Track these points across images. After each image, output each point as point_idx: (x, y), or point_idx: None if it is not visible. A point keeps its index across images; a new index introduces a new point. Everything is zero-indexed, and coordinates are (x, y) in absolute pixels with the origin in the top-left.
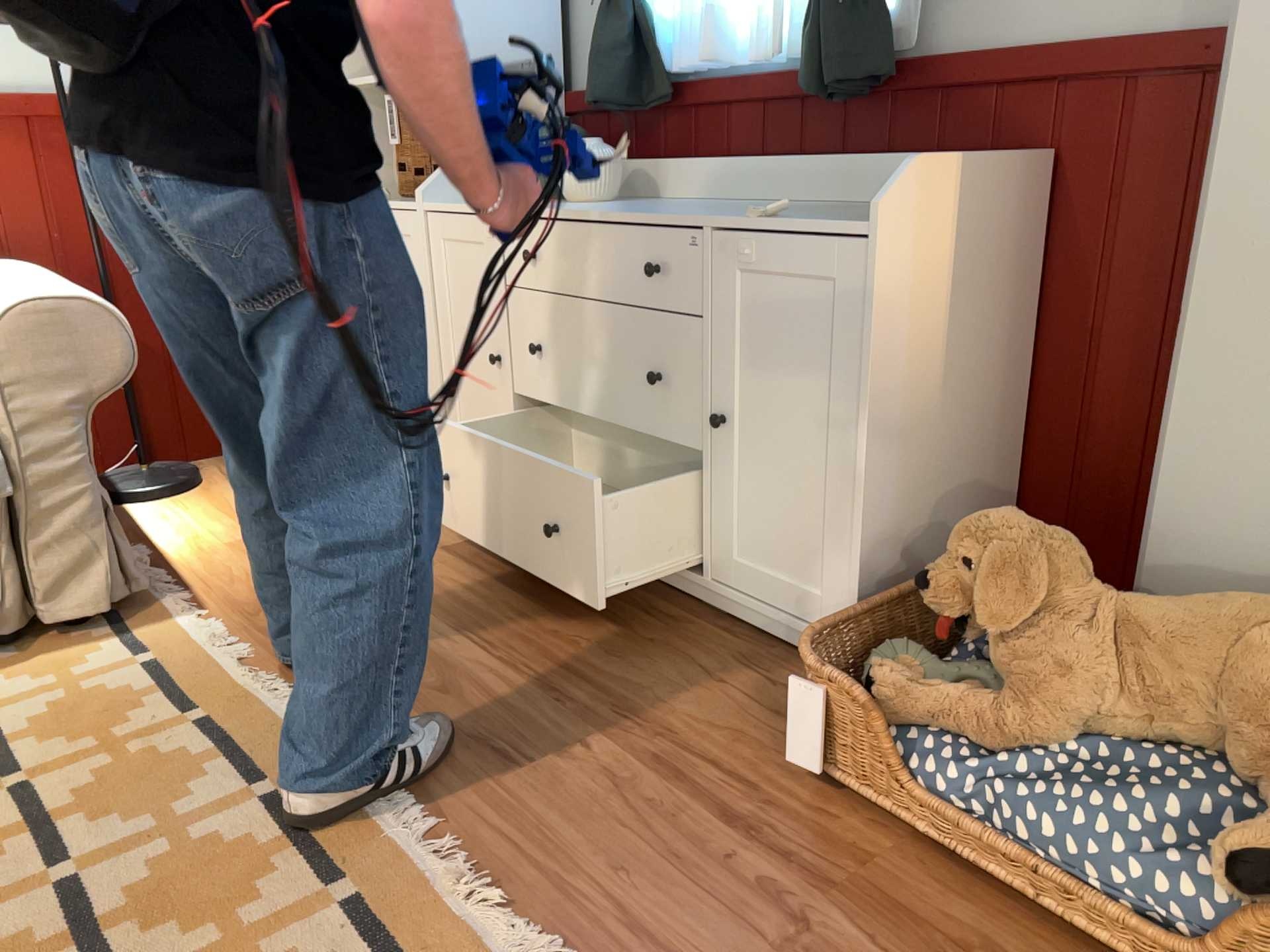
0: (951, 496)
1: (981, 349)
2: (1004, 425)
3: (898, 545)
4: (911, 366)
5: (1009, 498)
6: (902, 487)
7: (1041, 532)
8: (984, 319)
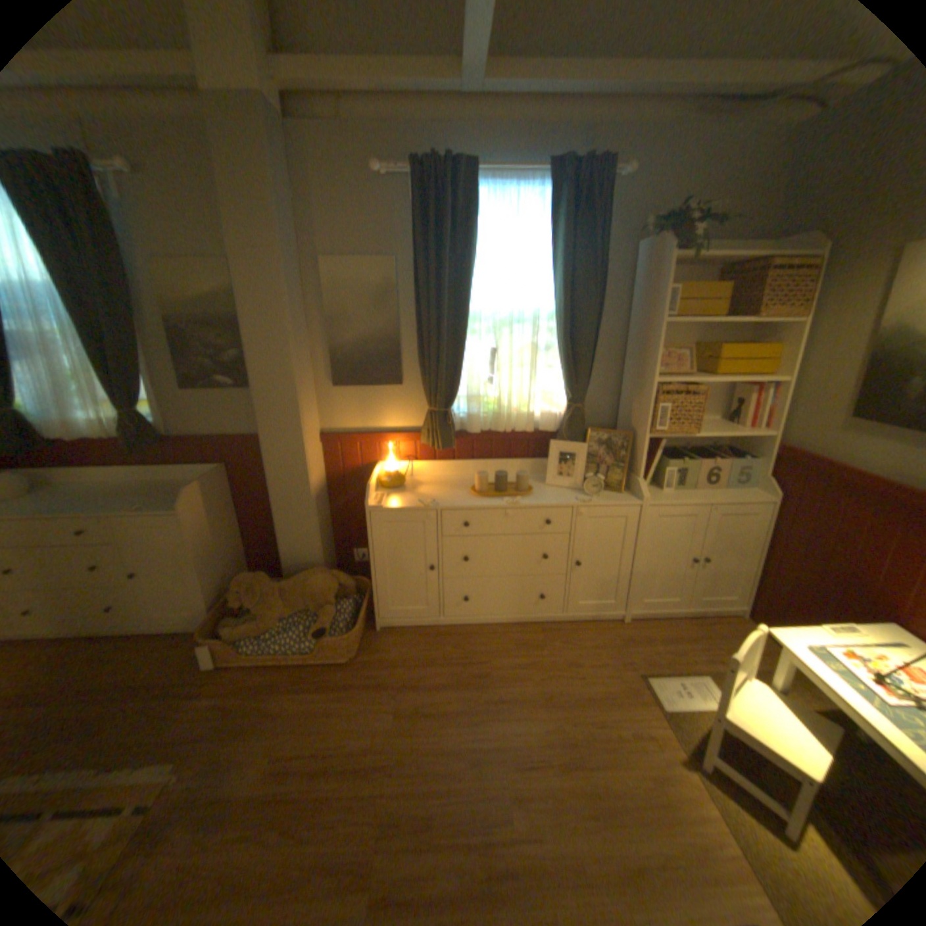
0: (225, 567)
1: (221, 524)
2: (235, 539)
3: (214, 590)
4: (201, 542)
5: (243, 556)
6: (210, 574)
7: (254, 577)
8: (219, 516)
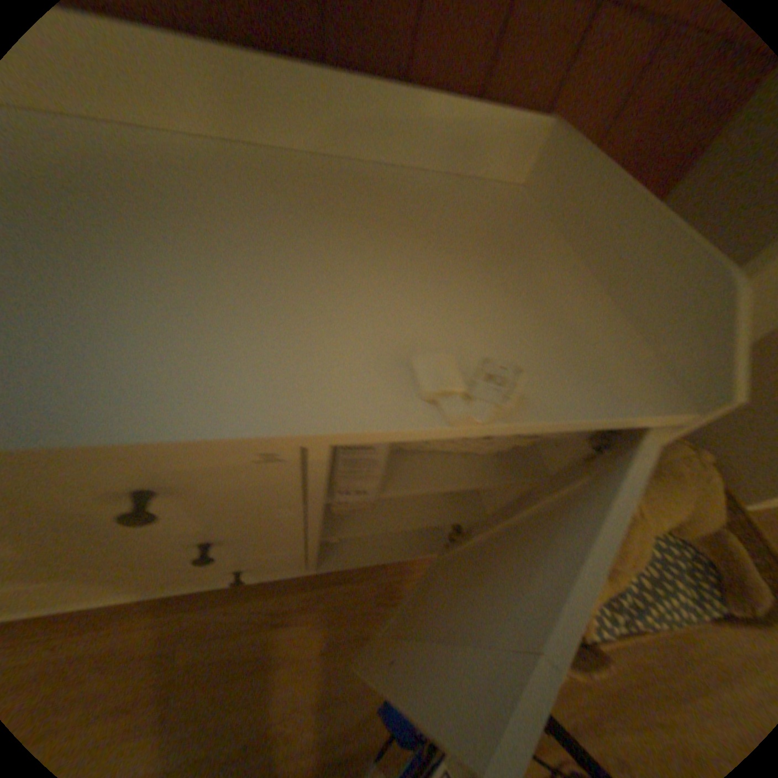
0: None
1: None
2: None
3: None
4: None
5: None
6: None
7: None
8: None
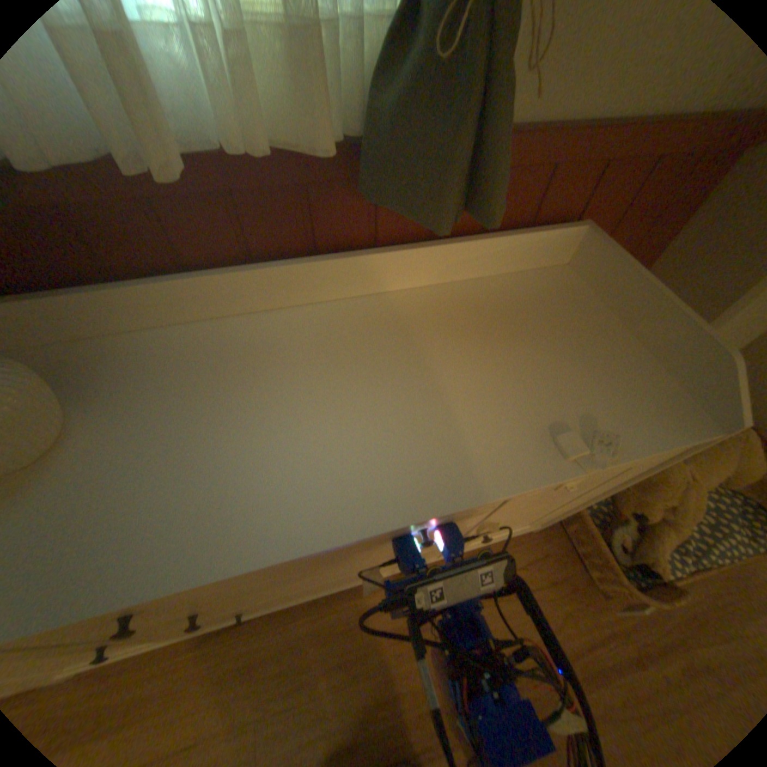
0: None
1: None
2: None
3: None
4: None
5: None
6: None
7: None
8: None
